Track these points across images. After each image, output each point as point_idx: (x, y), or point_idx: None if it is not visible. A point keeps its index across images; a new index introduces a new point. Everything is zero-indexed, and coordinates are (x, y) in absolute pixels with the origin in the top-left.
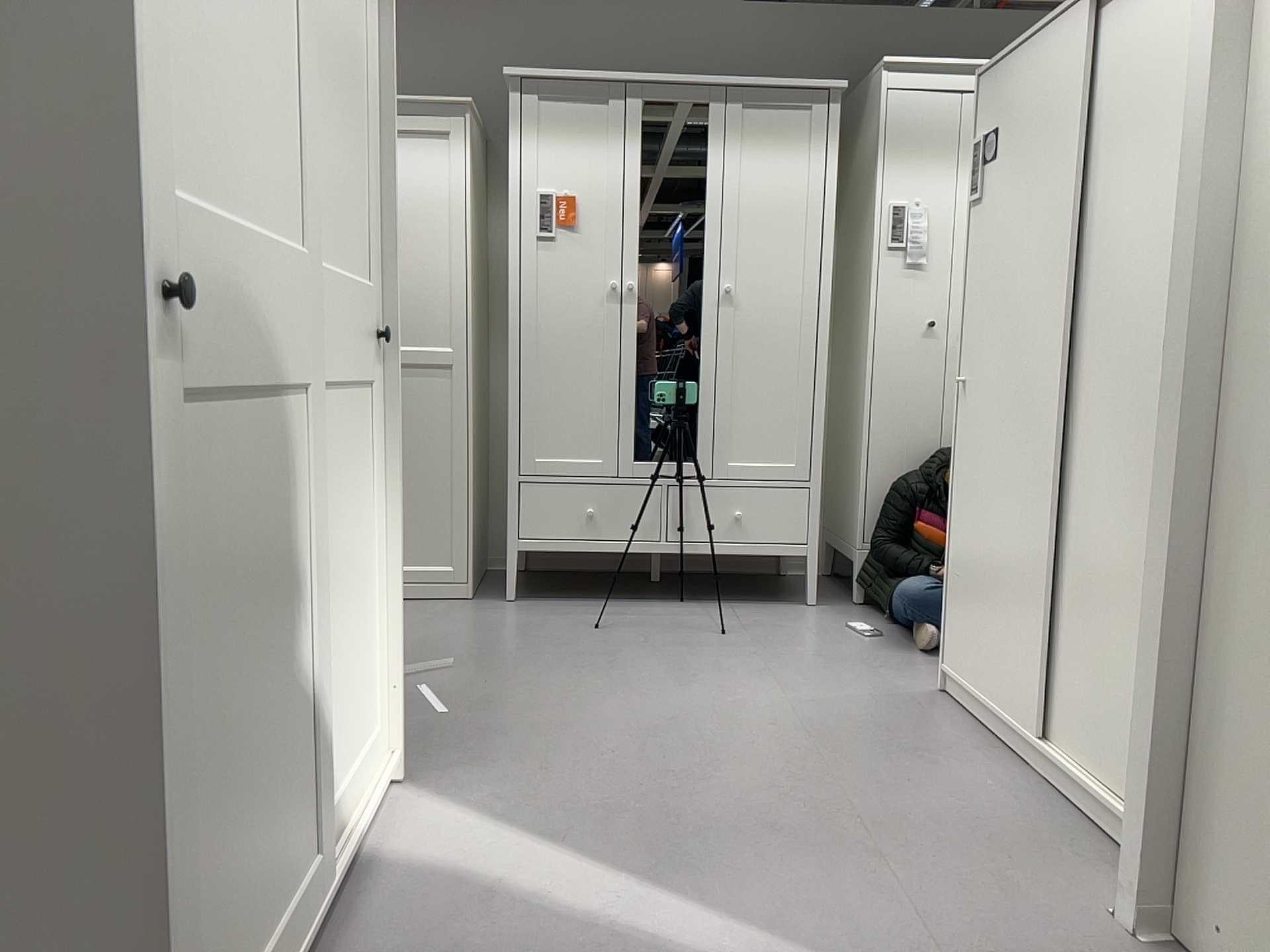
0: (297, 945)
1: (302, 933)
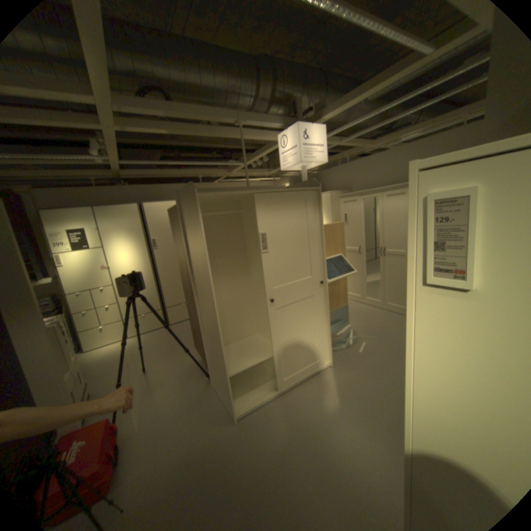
0: (277, 391)
1: (279, 389)
